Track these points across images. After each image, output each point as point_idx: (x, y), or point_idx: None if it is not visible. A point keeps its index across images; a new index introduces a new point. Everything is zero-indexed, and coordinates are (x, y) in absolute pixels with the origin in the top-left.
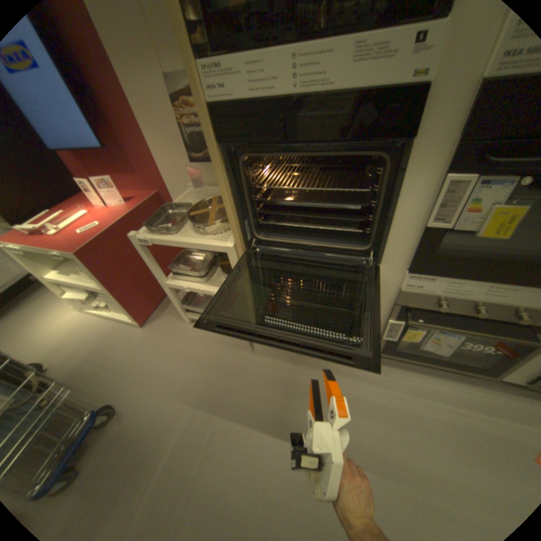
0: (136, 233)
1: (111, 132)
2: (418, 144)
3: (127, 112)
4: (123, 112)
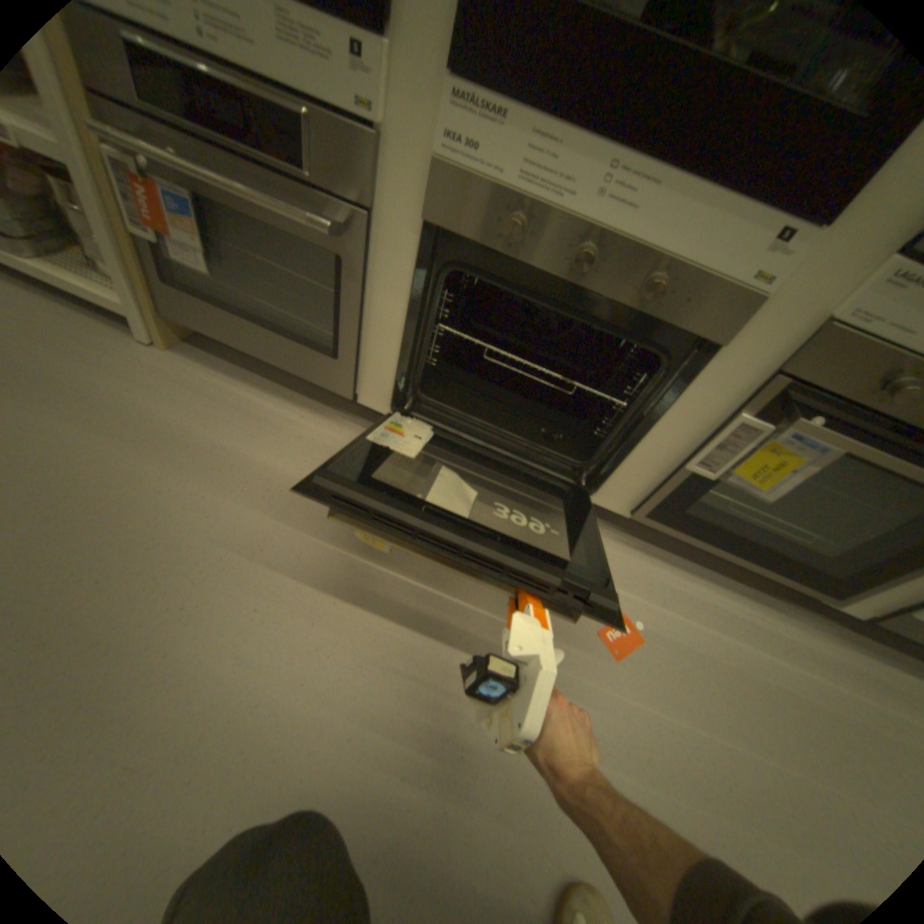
0: None
1: None
2: None
3: None
4: None
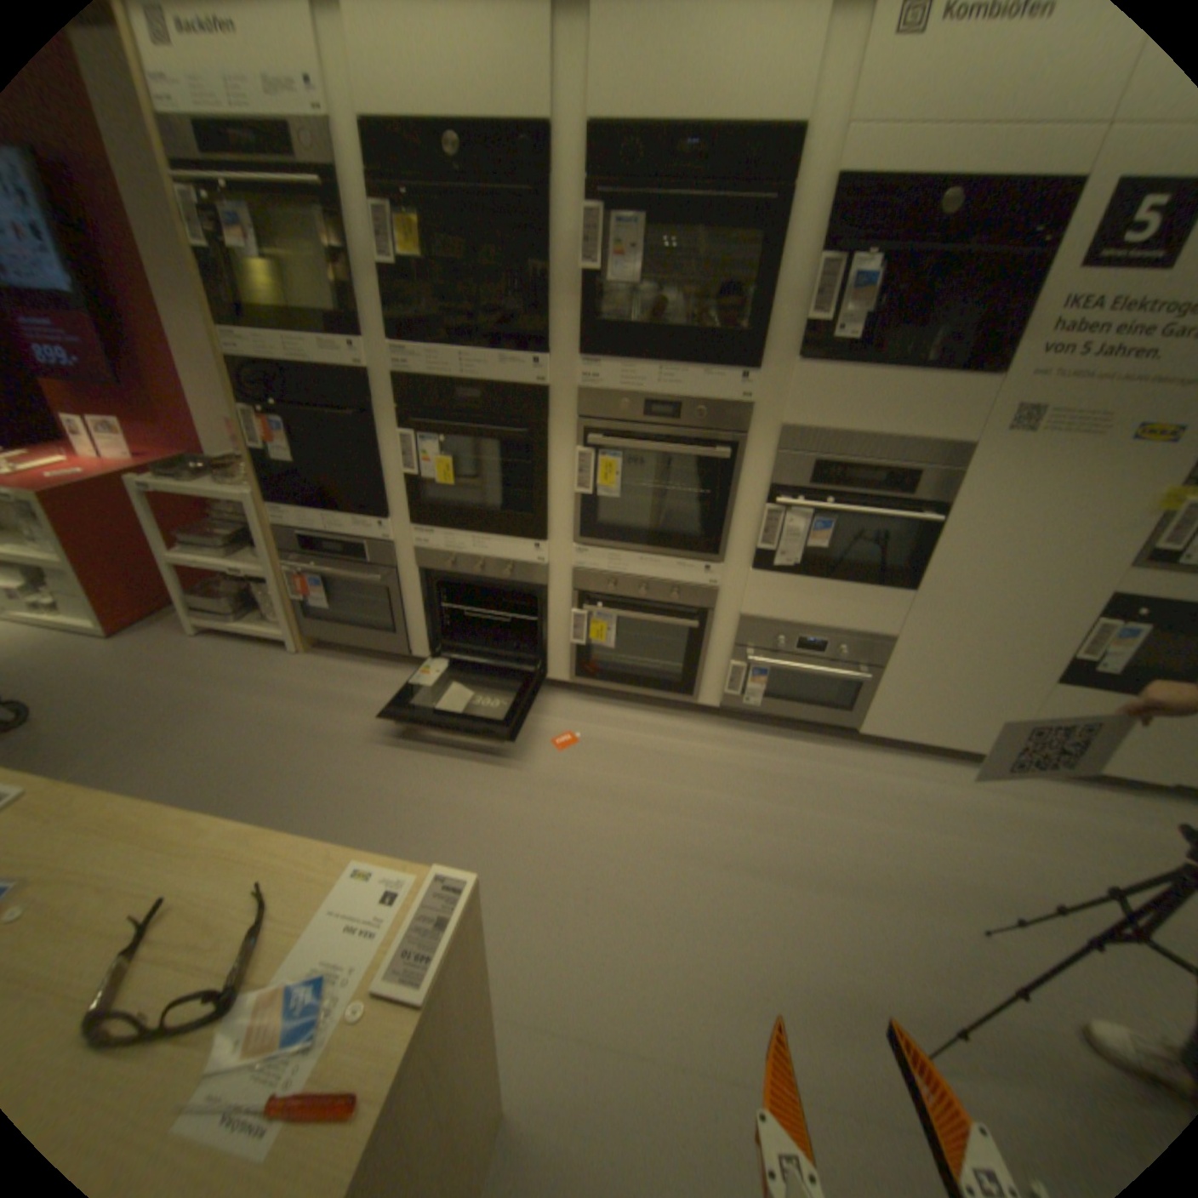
0: (135, 481)
1: (135, 372)
2: (376, 411)
3: (163, 355)
4: (158, 355)
